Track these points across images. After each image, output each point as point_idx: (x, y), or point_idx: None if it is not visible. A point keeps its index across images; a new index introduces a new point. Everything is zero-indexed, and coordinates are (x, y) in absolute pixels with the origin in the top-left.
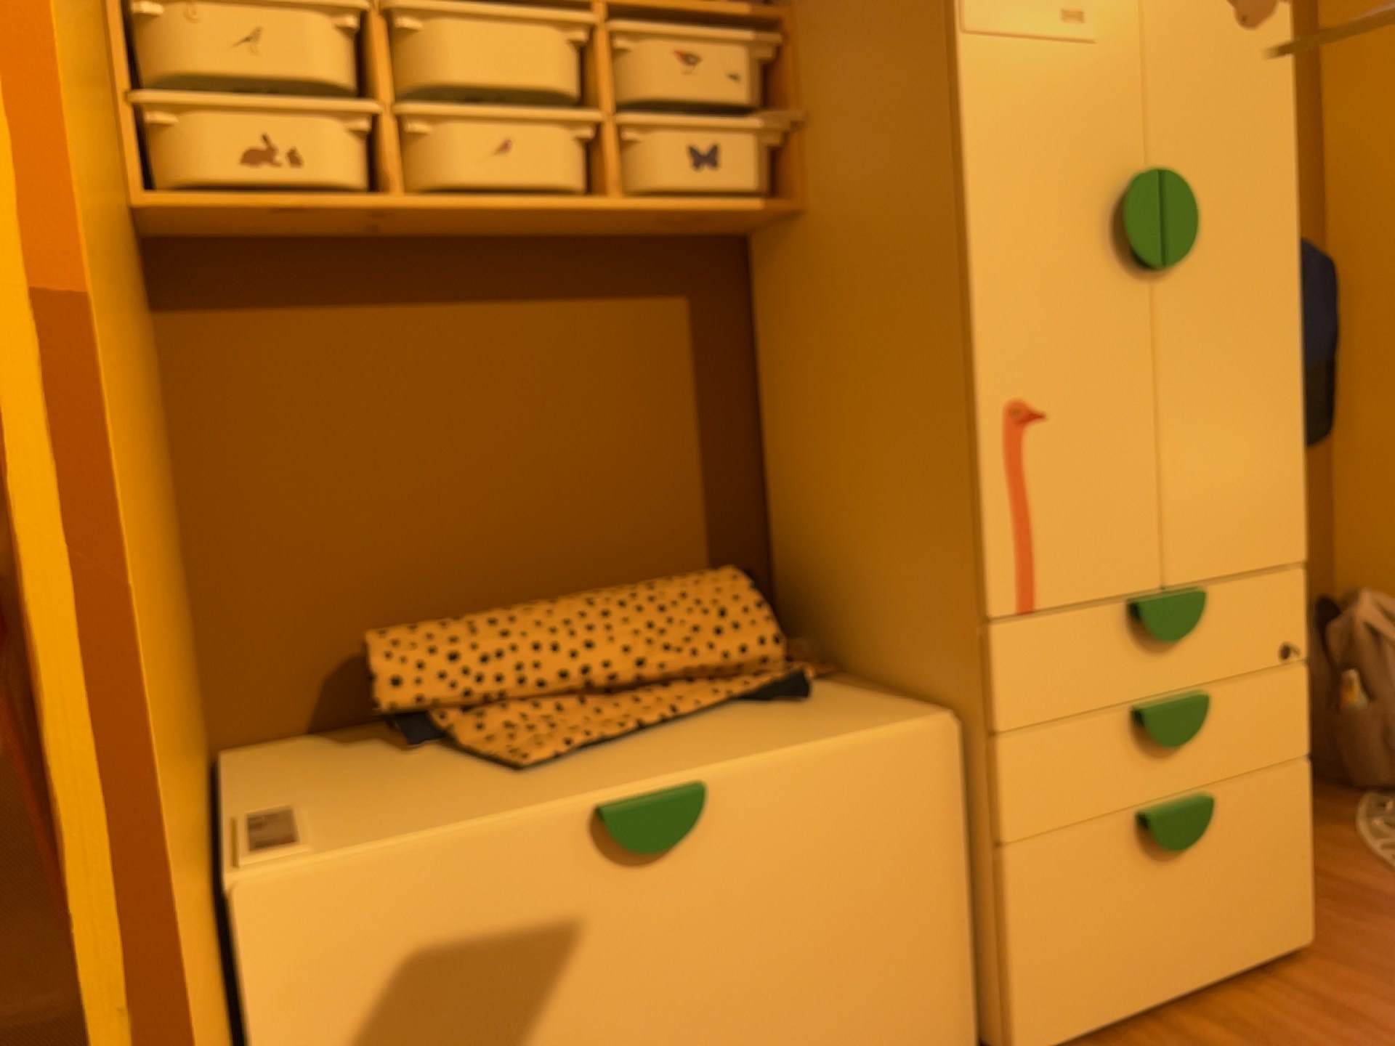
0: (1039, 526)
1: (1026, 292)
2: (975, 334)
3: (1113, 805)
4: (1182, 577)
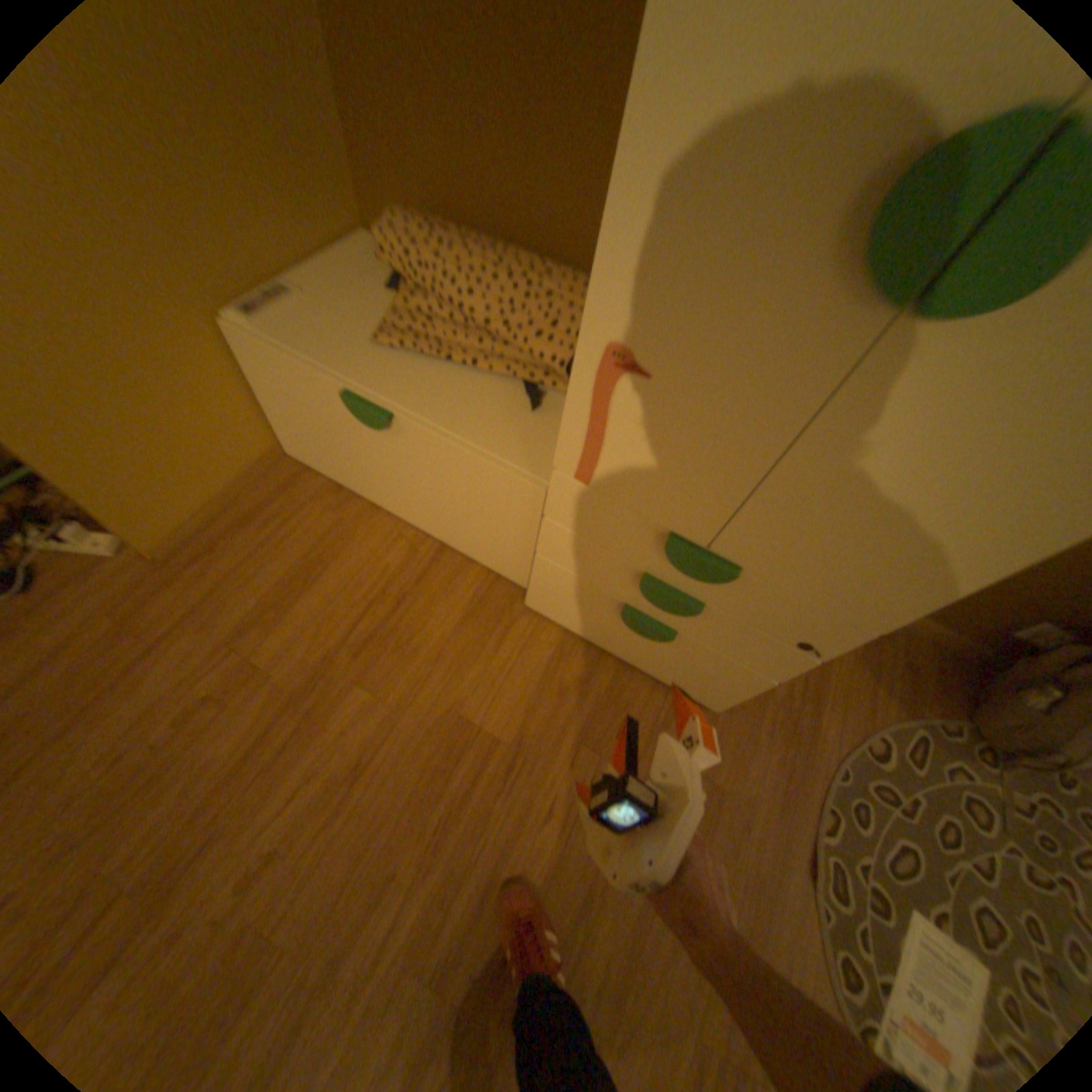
0: (608, 445)
1: (677, 239)
2: (602, 256)
3: (608, 589)
4: (728, 554)
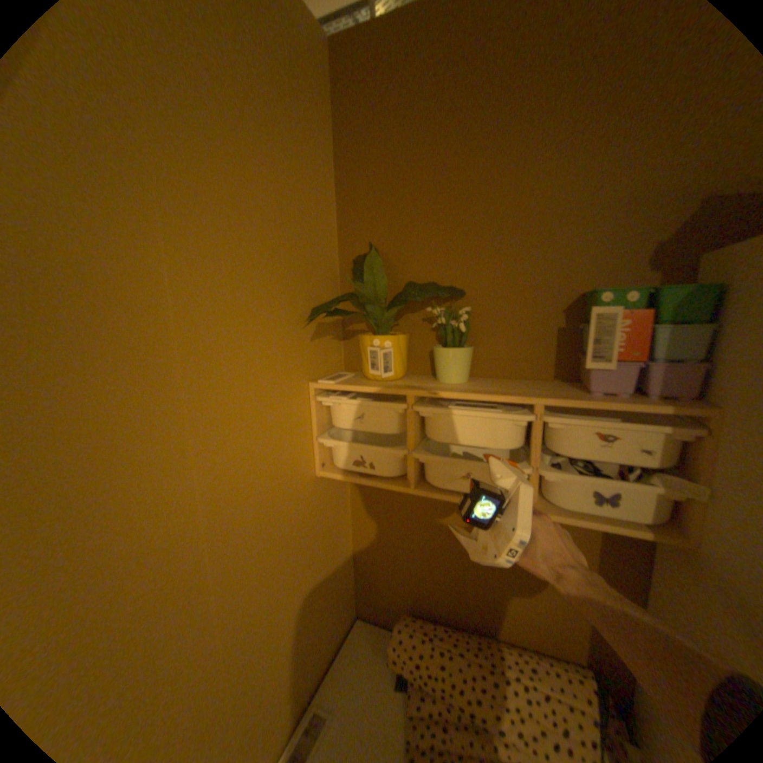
0: None
1: None
2: None
3: None
4: None
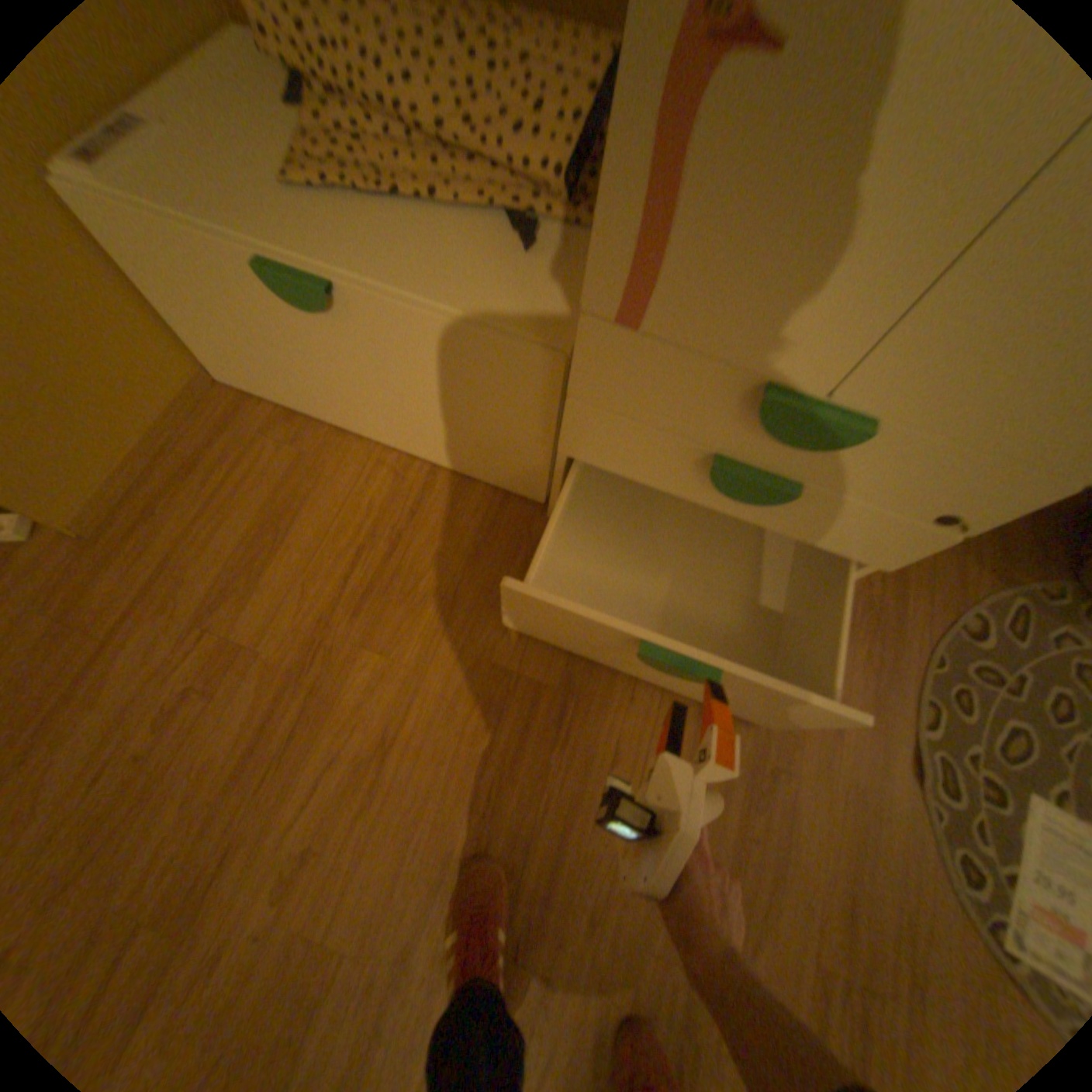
0: (677, 240)
1: None
2: None
3: (659, 485)
4: (861, 400)
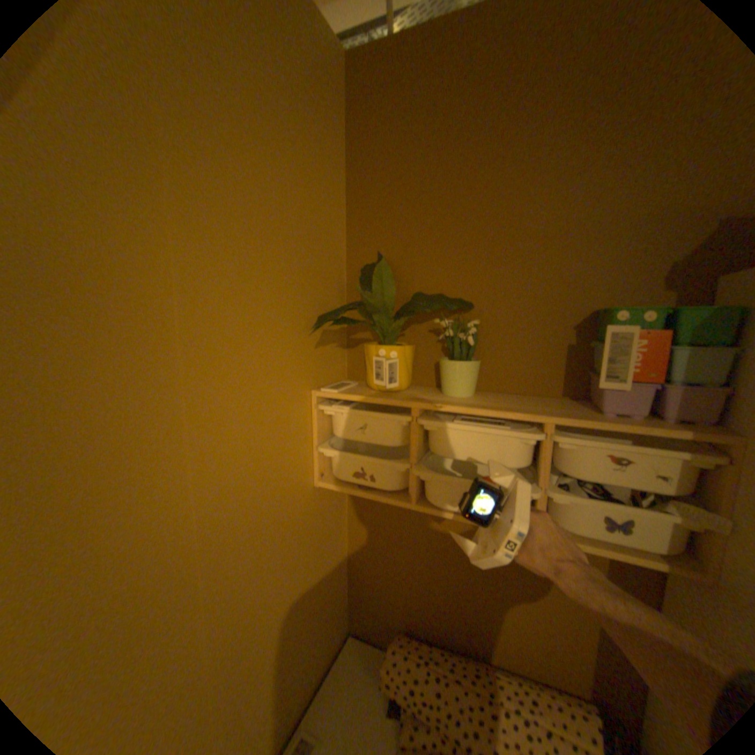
0: None
1: None
2: None
3: None
4: None
